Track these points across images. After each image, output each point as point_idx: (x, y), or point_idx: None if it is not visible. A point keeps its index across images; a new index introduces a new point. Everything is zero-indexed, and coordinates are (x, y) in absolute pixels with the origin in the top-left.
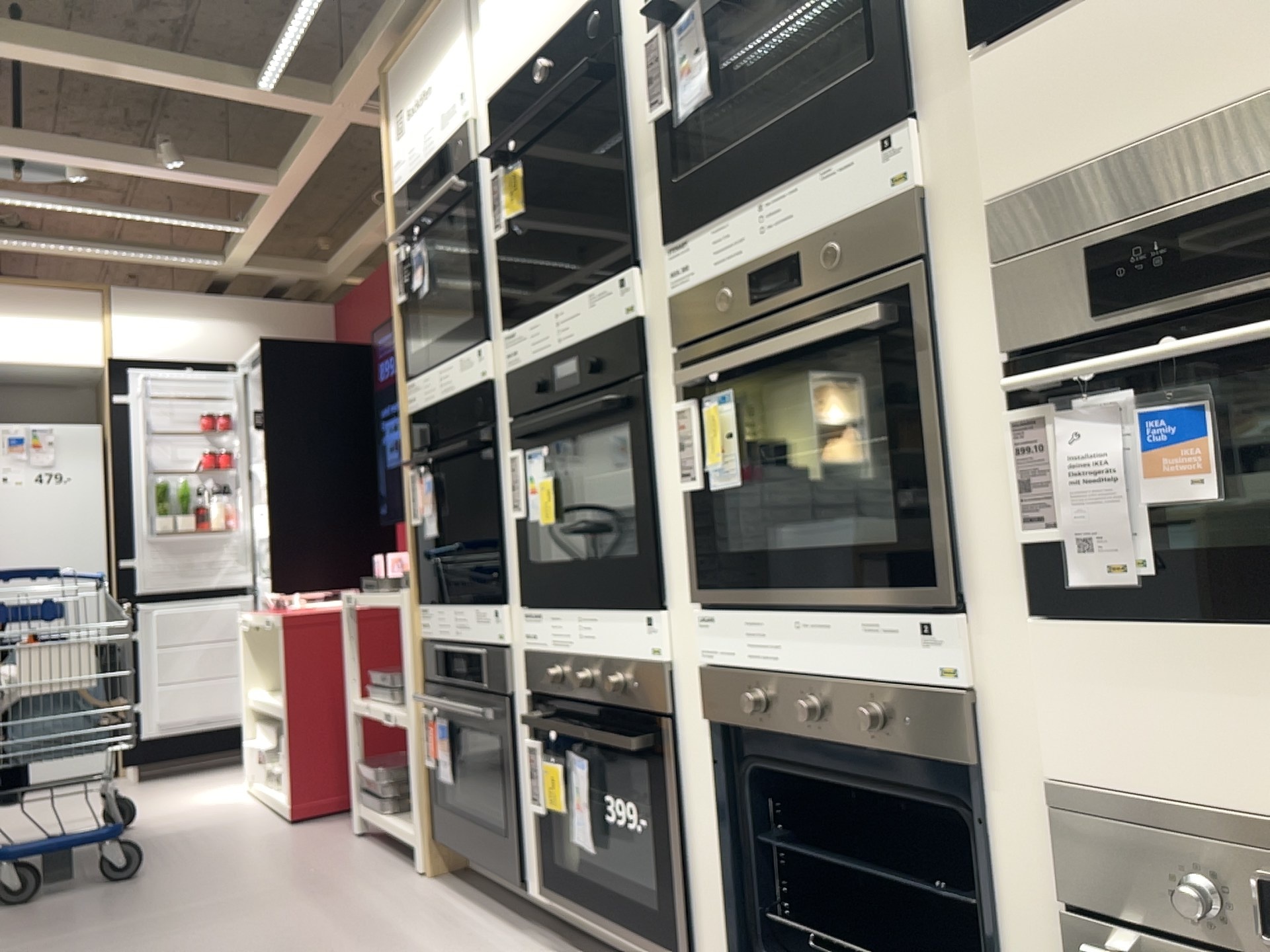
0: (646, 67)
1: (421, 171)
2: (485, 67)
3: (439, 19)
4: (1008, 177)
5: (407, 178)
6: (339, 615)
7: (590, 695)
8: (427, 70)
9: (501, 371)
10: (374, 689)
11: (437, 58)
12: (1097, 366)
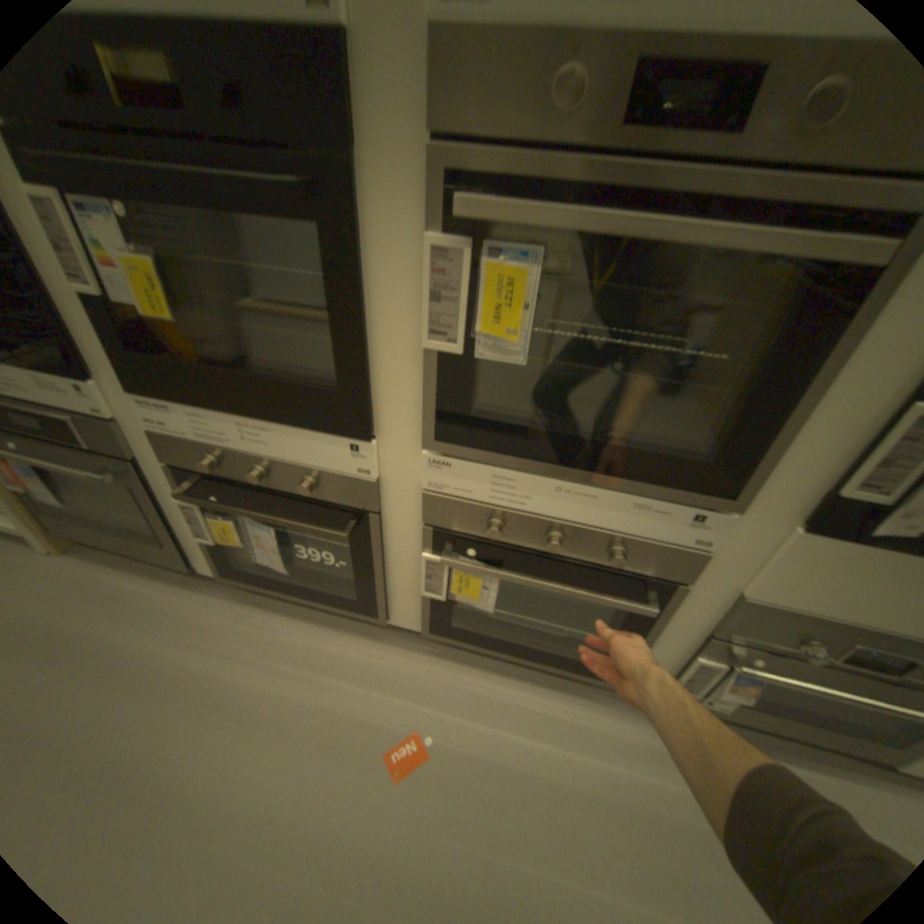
0: None
1: None
2: None
3: None
4: None
5: None
6: None
7: (268, 484)
8: None
9: None
10: None
11: None
12: None
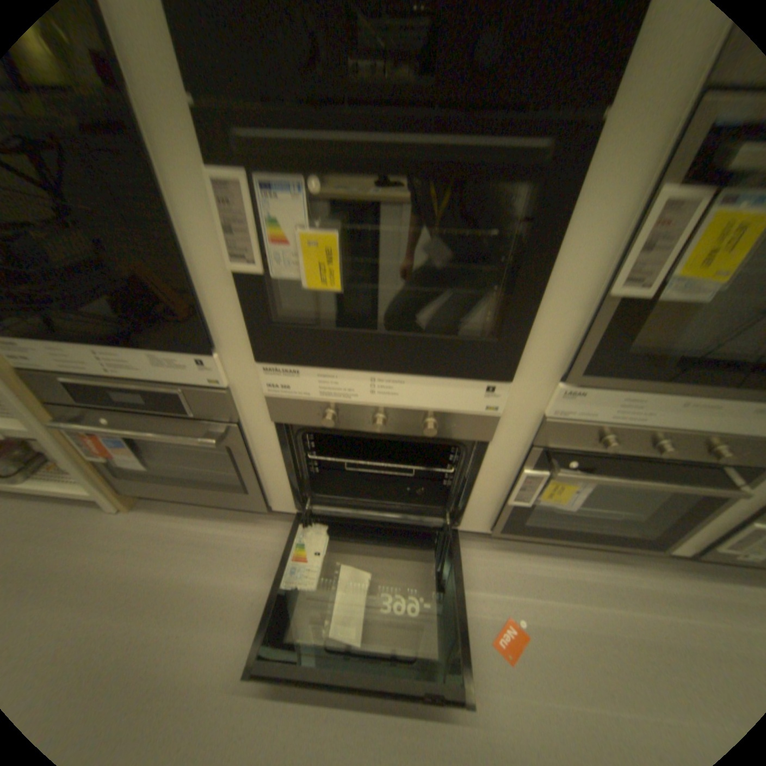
0: None
1: None
2: None
3: None
4: None
5: None
6: None
7: (384, 427)
8: None
9: None
10: None
11: None
12: None
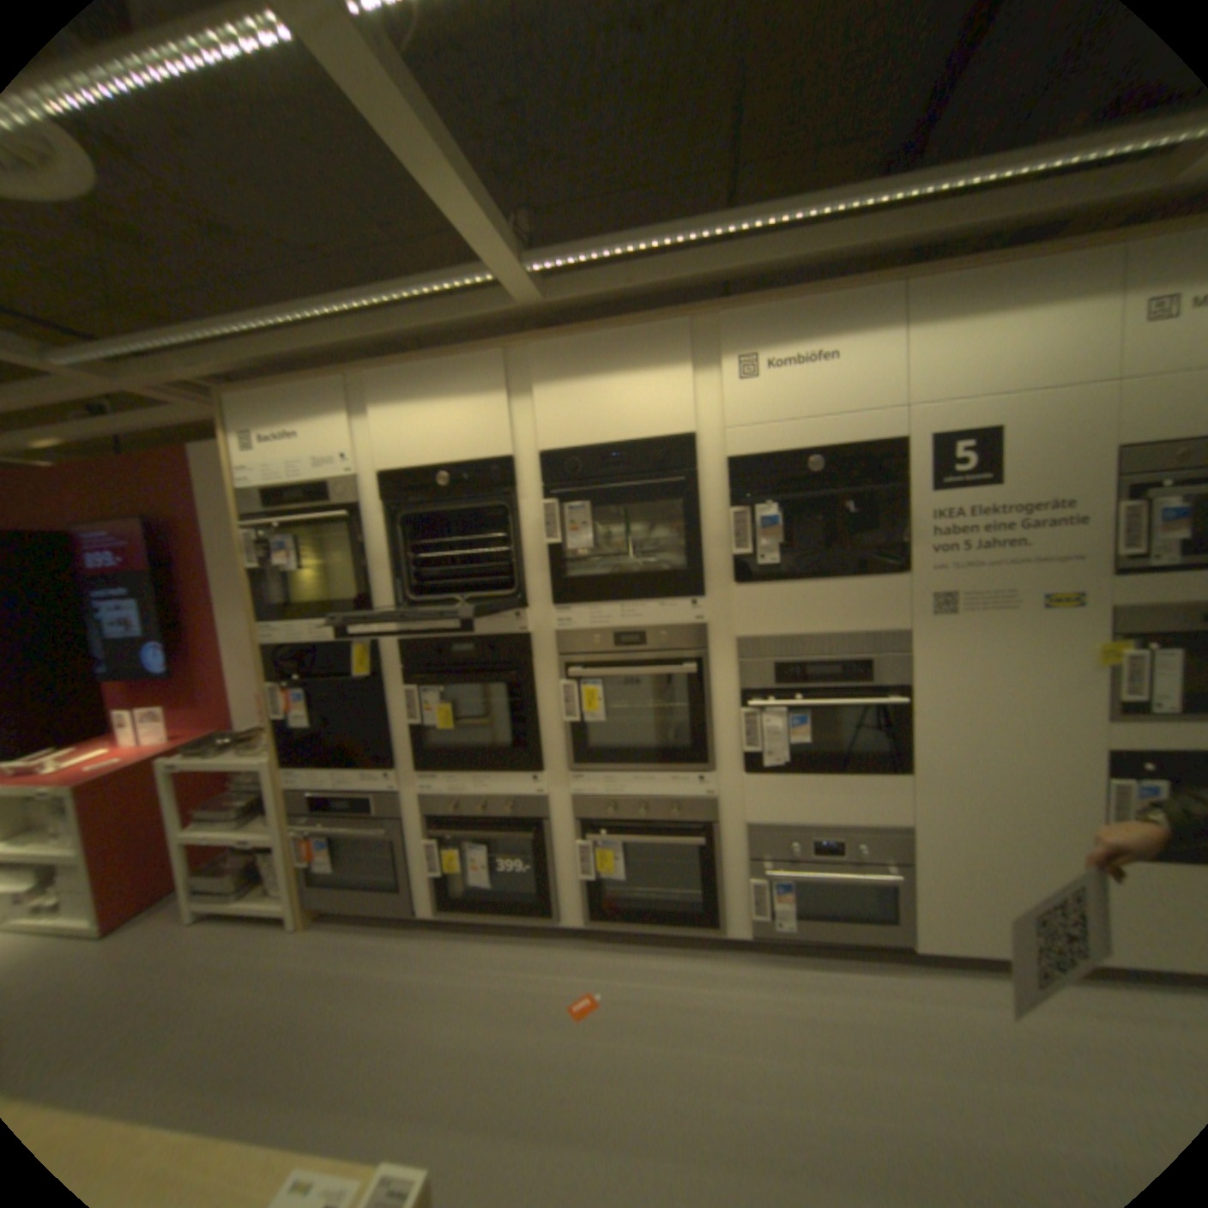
0: (541, 516)
1: (281, 487)
2: (368, 447)
3: (307, 391)
4: (746, 635)
5: (256, 484)
6: (117, 775)
7: (482, 816)
8: (289, 419)
9: (386, 638)
10: (192, 826)
11: (304, 417)
12: (783, 708)
